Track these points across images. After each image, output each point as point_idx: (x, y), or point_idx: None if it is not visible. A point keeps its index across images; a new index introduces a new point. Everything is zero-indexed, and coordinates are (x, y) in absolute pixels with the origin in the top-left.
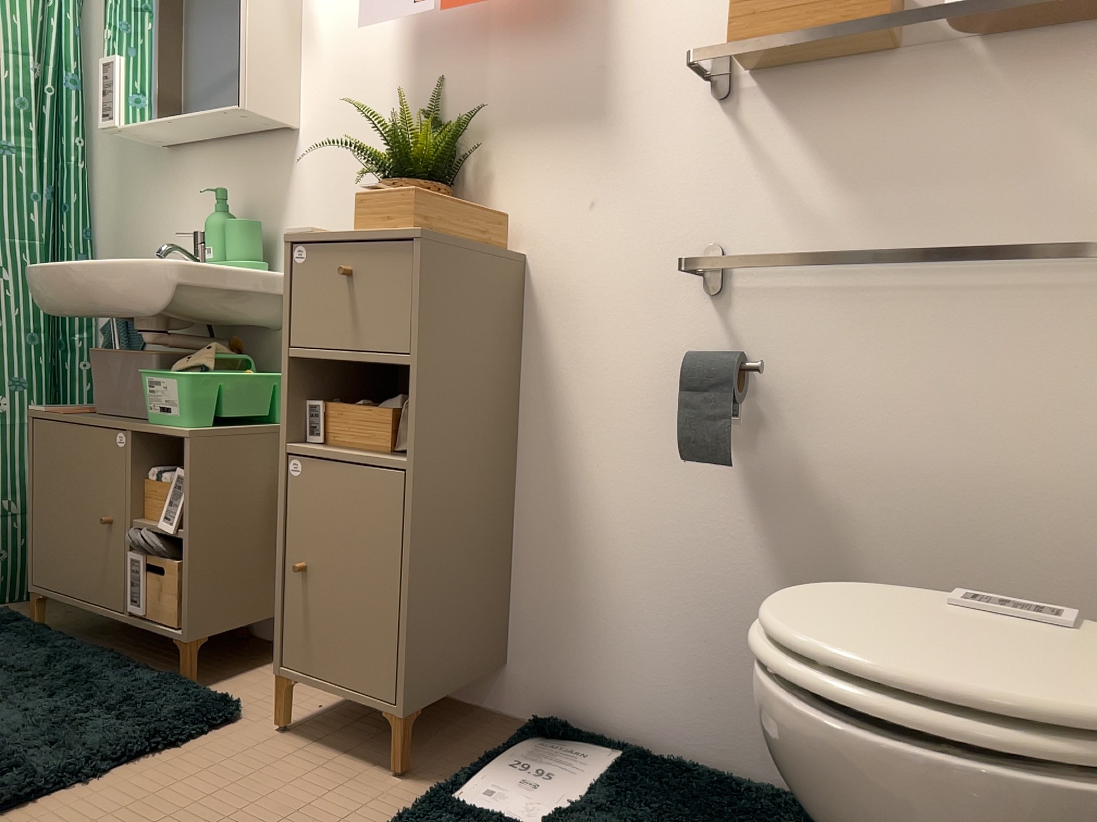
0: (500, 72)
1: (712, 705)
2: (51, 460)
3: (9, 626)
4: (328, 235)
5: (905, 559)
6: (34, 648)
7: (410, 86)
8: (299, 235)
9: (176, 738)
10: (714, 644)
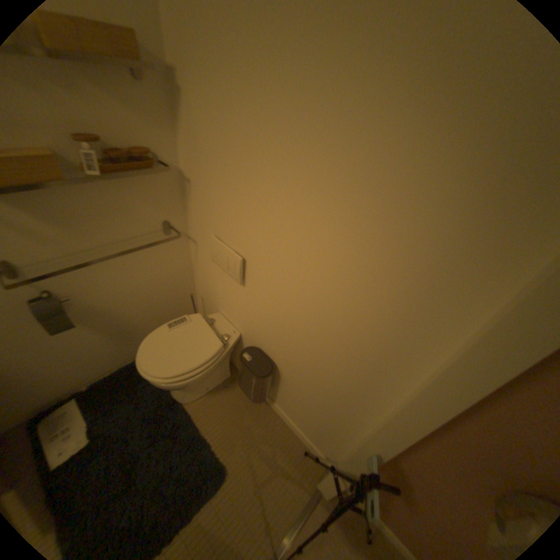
0: None
1: (89, 369)
2: None
3: None
4: None
5: (129, 310)
6: None
7: None
8: None
9: None
10: (82, 358)
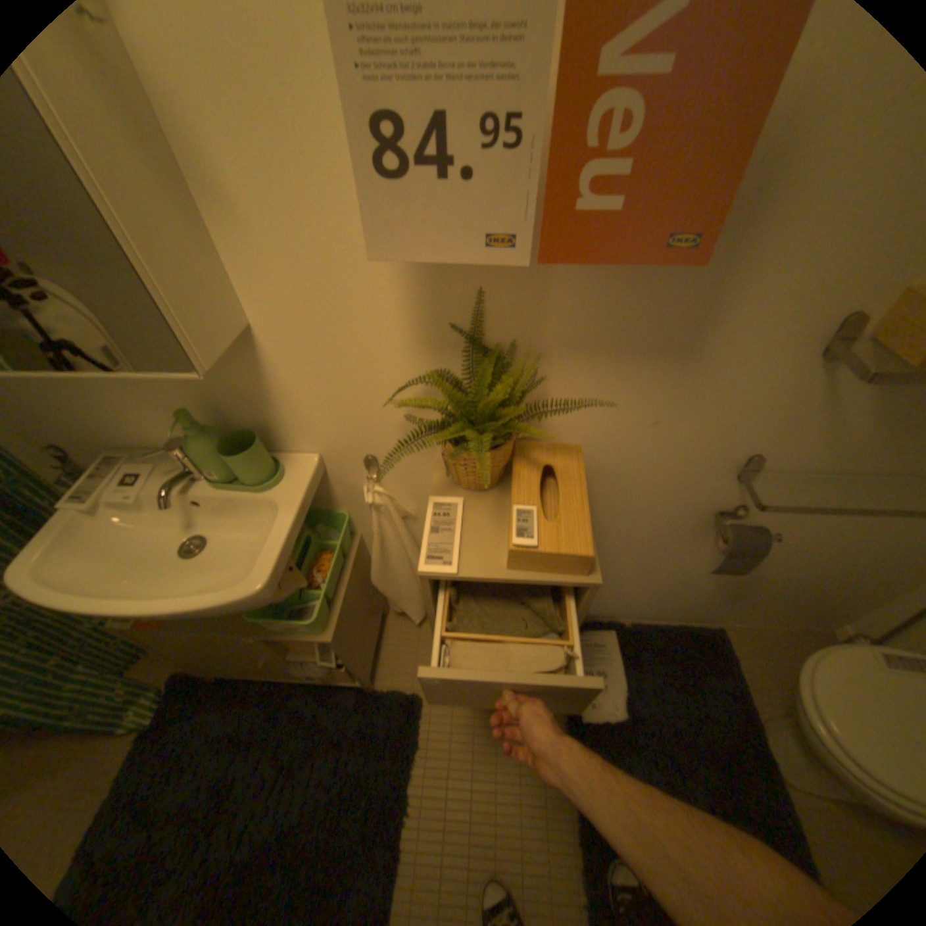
0: (570, 291)
1: (658, 607)
2: (164, 645)
3: (199, 699)
4: (482, 578)
5: (791, 569)
6: (244, 714)
7: (428, 291)
8: (438, 573)
9: (417, 750)
10: (668, 594)
